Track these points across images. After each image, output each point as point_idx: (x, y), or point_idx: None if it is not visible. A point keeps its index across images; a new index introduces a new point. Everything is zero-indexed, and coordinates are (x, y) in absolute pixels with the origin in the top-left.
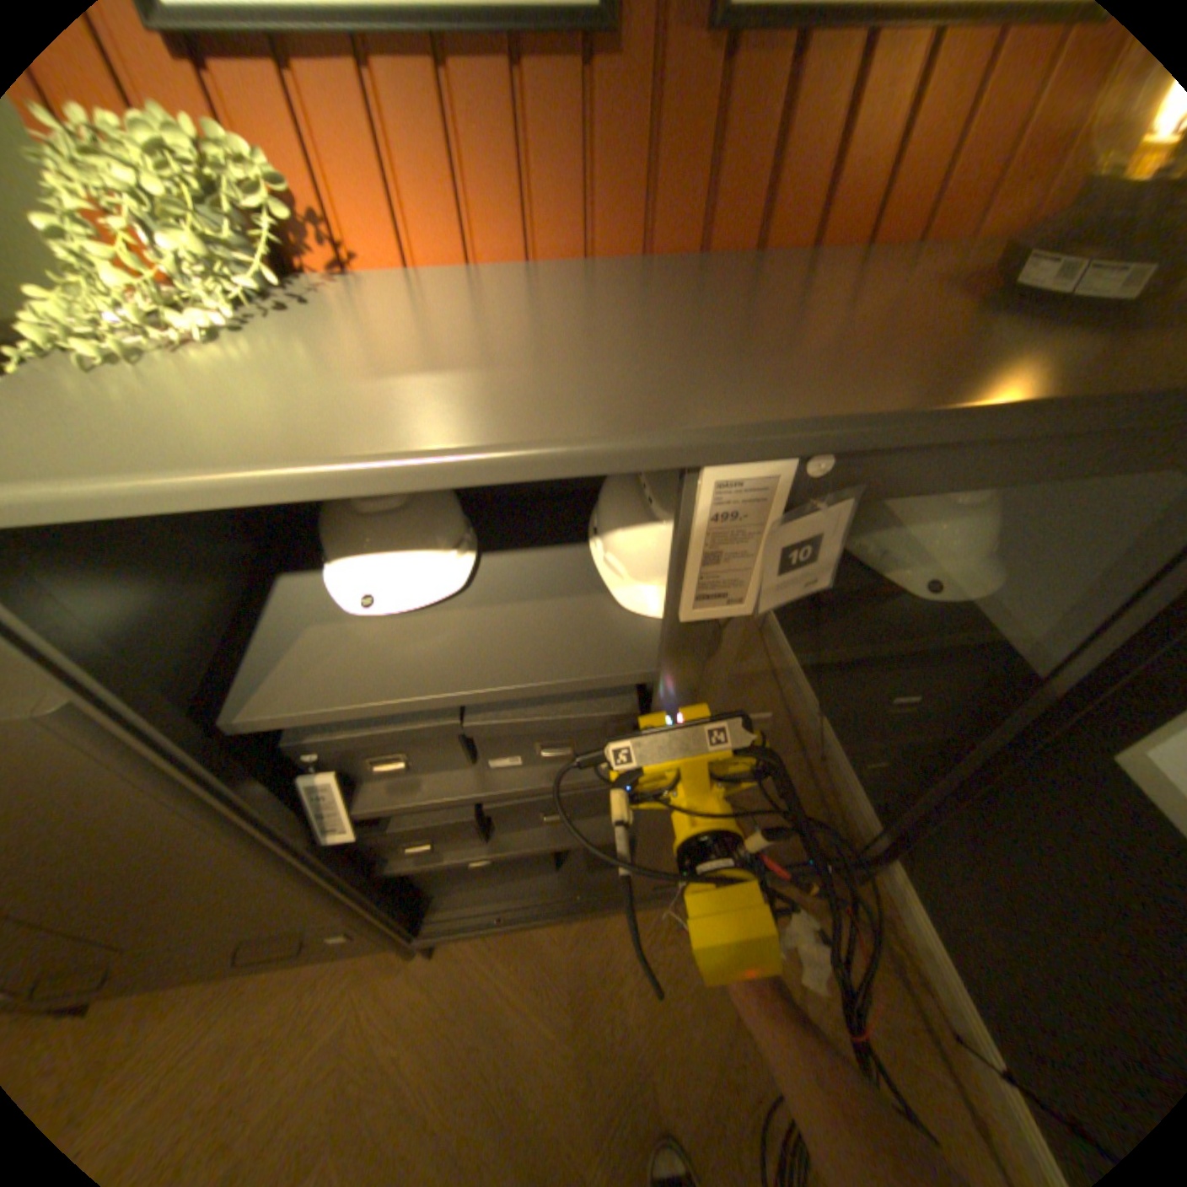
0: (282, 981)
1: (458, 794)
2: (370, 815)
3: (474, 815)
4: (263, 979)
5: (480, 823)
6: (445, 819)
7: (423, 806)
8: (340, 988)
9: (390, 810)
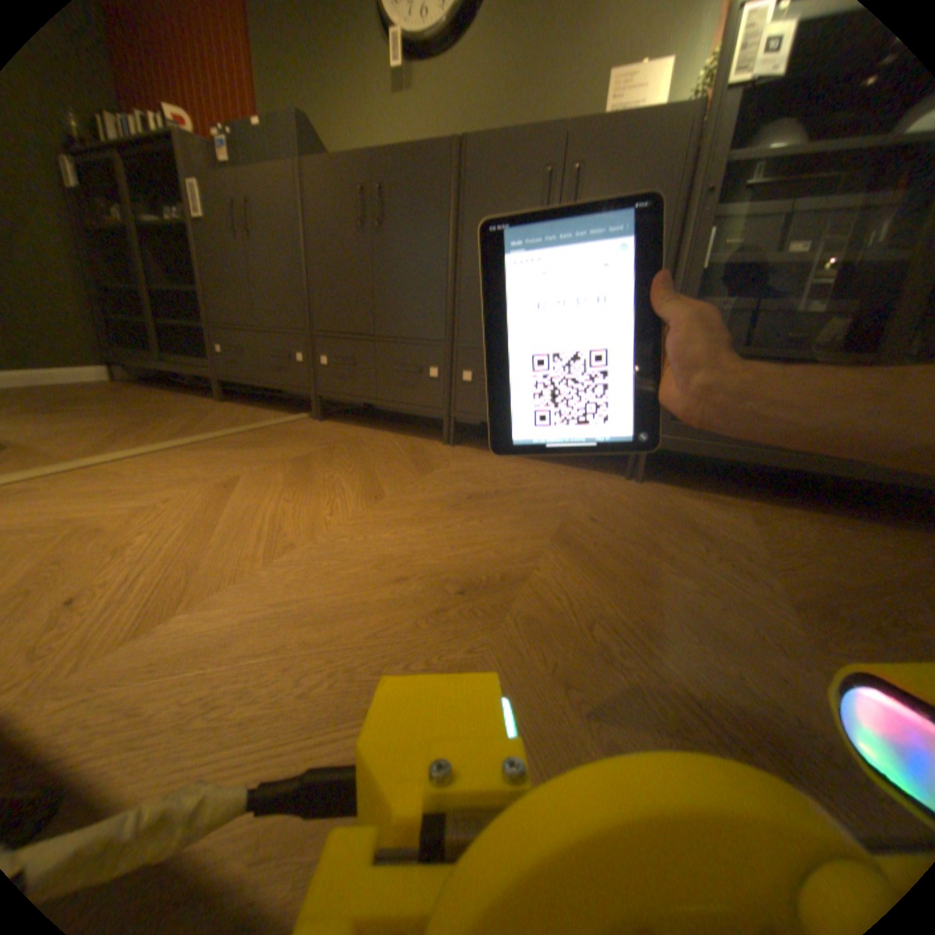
0: (551, 465)
1: (772, 255)
2: (722, 256)
3: (760, 300)
4: (540, 462)
5: (758, 313)
6: (742, 299)
7: (752, 256)
8: (585, 474)
9: (733, 256)
